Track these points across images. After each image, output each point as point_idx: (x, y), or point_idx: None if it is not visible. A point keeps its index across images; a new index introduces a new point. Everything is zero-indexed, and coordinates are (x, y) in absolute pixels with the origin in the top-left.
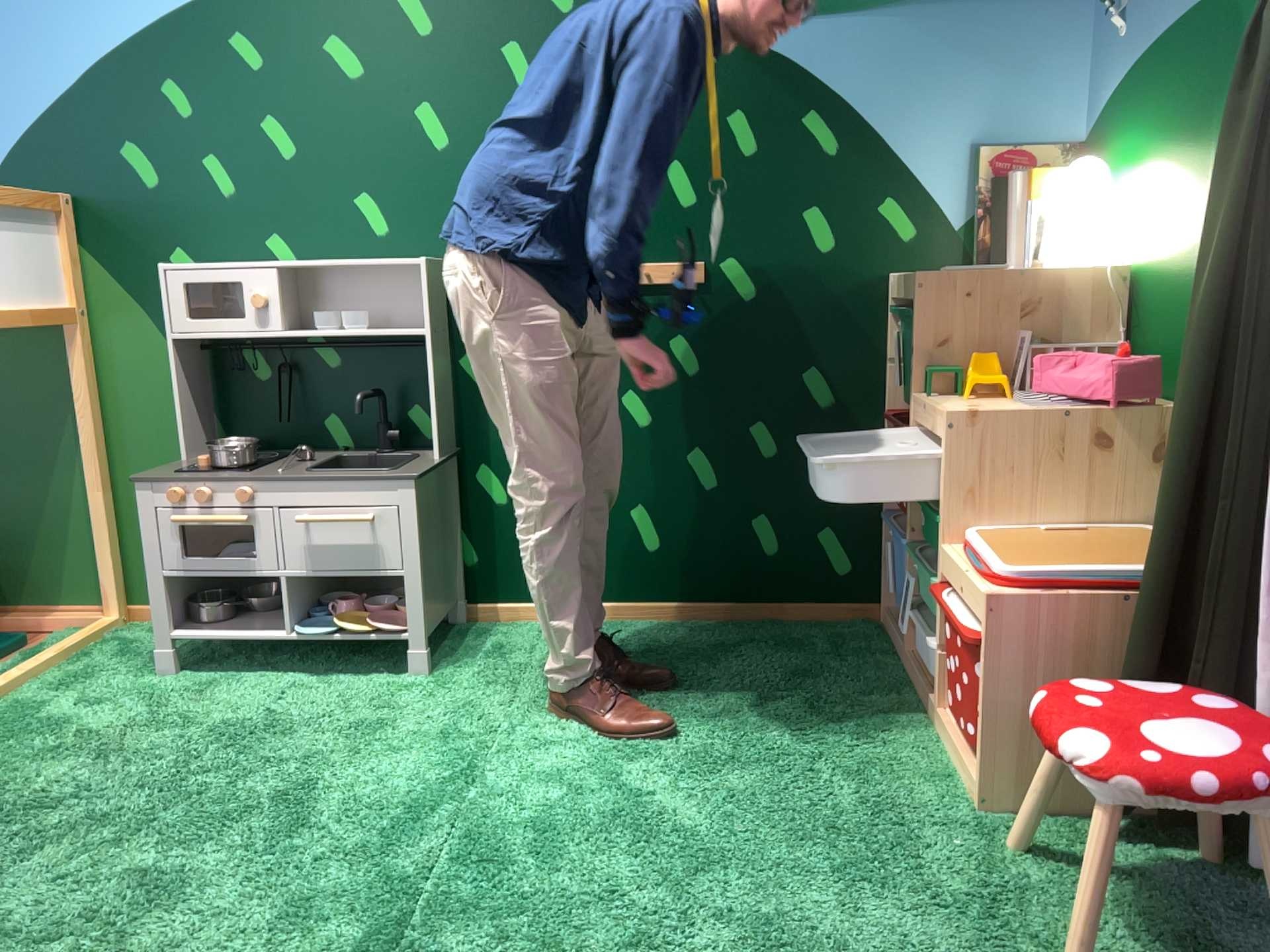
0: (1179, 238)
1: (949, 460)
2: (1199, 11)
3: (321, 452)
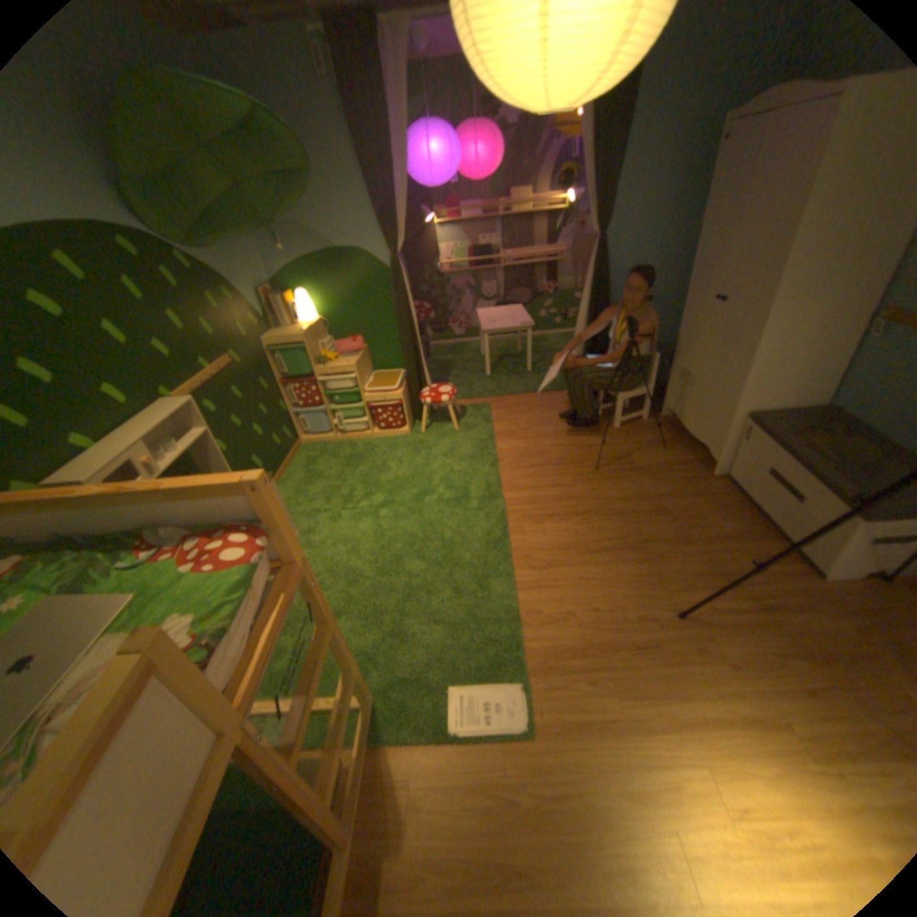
0: (340, 308)
1: (356, 377)
2: (326, 252)
3: None
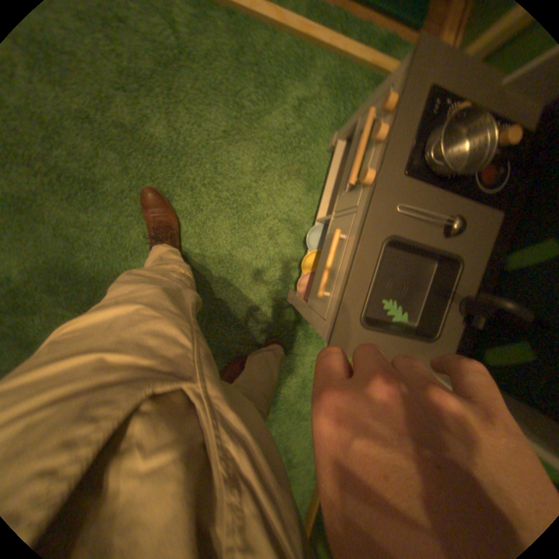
0: None
1: None
2: None
3: (487, 242)
